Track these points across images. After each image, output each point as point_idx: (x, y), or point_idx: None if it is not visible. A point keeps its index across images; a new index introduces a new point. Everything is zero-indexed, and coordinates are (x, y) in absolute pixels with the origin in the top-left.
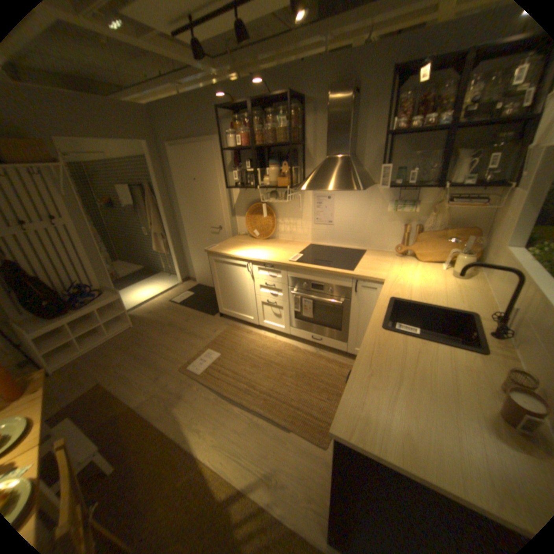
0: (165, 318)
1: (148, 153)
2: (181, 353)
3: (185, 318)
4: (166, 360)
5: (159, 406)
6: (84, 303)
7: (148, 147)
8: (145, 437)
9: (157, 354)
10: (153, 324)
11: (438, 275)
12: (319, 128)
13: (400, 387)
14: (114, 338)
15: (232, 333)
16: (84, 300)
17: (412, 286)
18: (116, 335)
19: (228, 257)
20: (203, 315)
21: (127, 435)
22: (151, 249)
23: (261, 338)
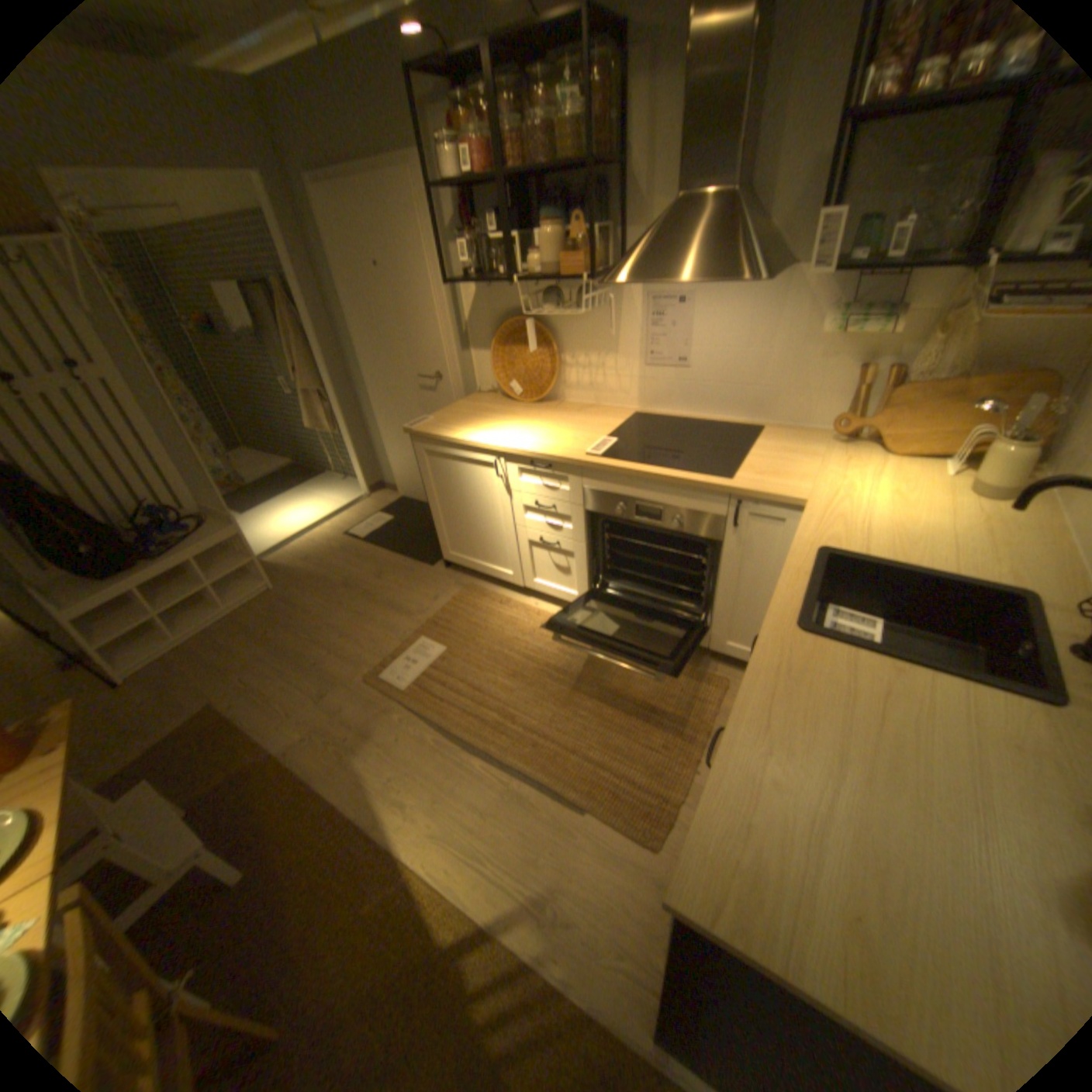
0: (336, 569)
1: (273, 204)
2: (369, 643)
3: (376, 570)
4: (340, 657)
5: (327, 751)
6: (170, 545)
7: (270, 188)
8: (300, 813)
9: (323, 645)
10: (314, 583)
11: (936, 490)
12: (663, 116)
13: (840, 786)
14: (238, 610)
15: (470, 603)
16: (169, 537)
17: (872, 519)
18: (242, 606)
19: (455, 444)
20: (412, 564)
21: (267, 809)
22: (302, 424)
23: (529, 615)
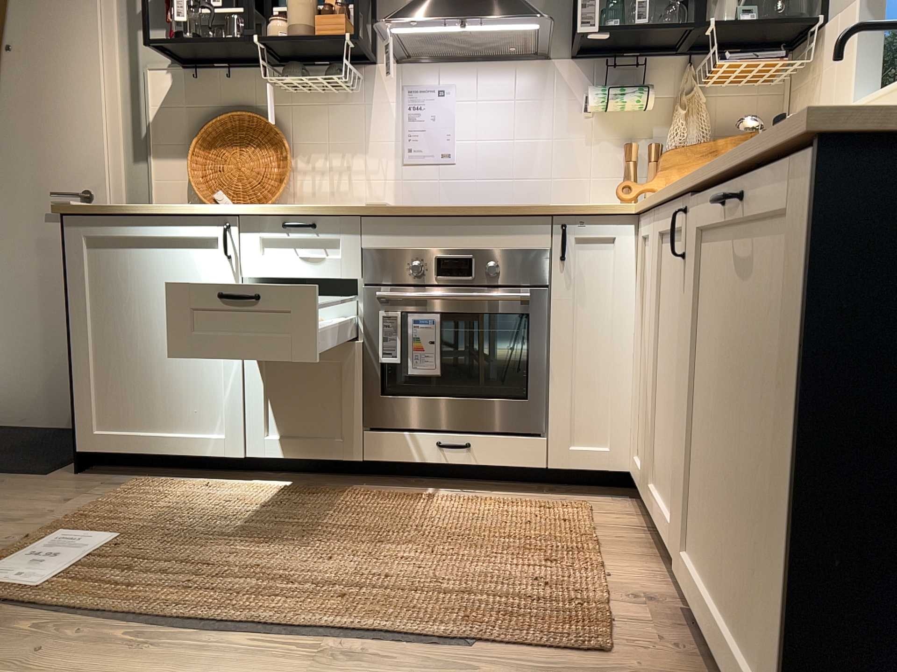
0: None
1: None
2: None
3: None
4: None
5: None
6: None
7: None
8: None
9: None
10: None
11: None
12: None
13: None
14: None
15: (143, 496)
16: None
17: None
18: None
19: (153, 217)
20: None
21: None
22: None
23: (262, 493)
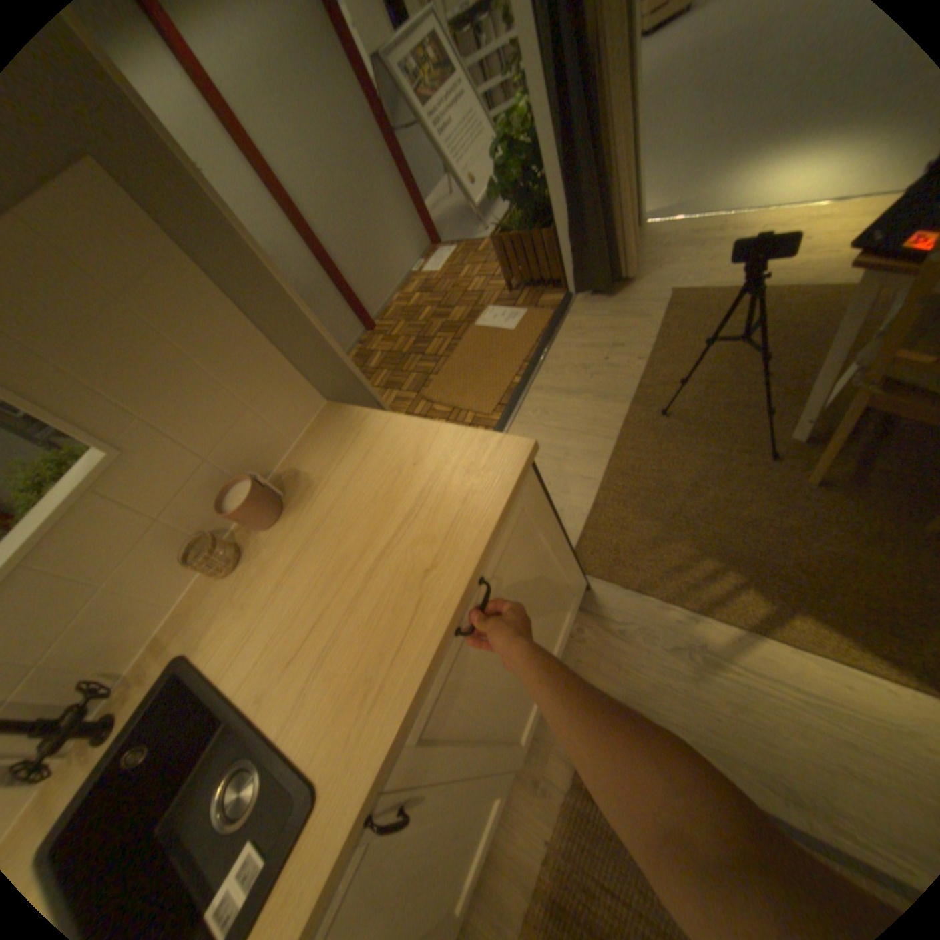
0: None
1: None
2: None
3: None
4: None
5: None
6: None
7: None
8: None
9: None
10: None
11: None
12: None
13: (381, 555)
14: None
15: None
16: None
17: None
18: None
19: None
20: None
21: None
22: None
23: None
